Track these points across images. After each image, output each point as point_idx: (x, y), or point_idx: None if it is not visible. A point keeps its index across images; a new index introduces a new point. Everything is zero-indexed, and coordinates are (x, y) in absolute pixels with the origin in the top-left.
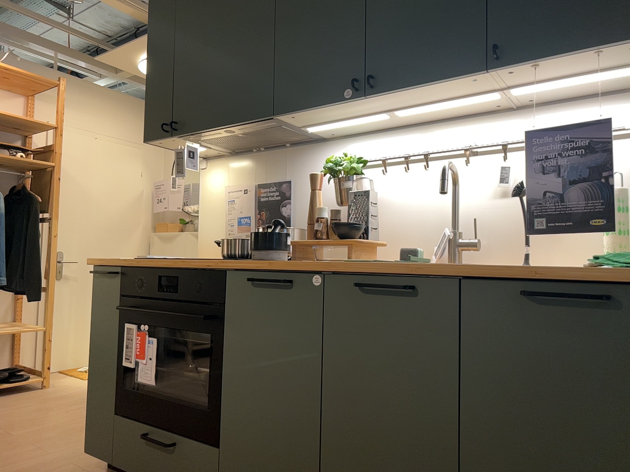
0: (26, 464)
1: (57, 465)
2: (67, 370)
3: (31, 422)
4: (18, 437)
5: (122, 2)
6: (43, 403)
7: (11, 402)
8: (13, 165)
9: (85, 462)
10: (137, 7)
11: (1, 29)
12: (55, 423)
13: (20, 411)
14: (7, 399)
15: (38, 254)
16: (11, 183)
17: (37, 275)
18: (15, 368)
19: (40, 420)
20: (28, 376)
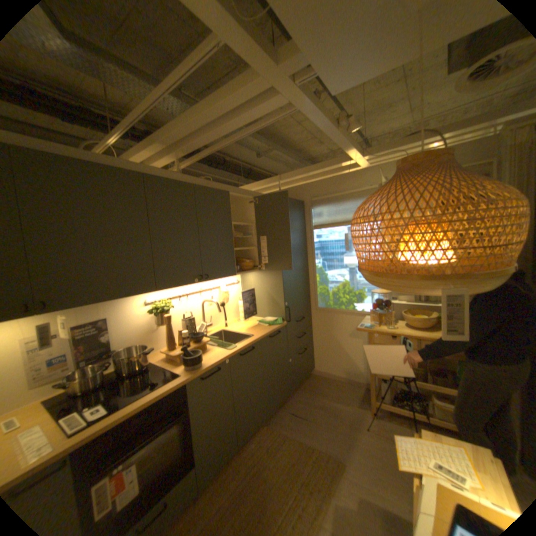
0: None
1: None
2: None
3: None
4: None
5: None
6: None
7: None
8: None
9: None
10: None
11: None
12: None
13: None
14: None
15: None
16: None
17: None
18: None
19: None
20: None
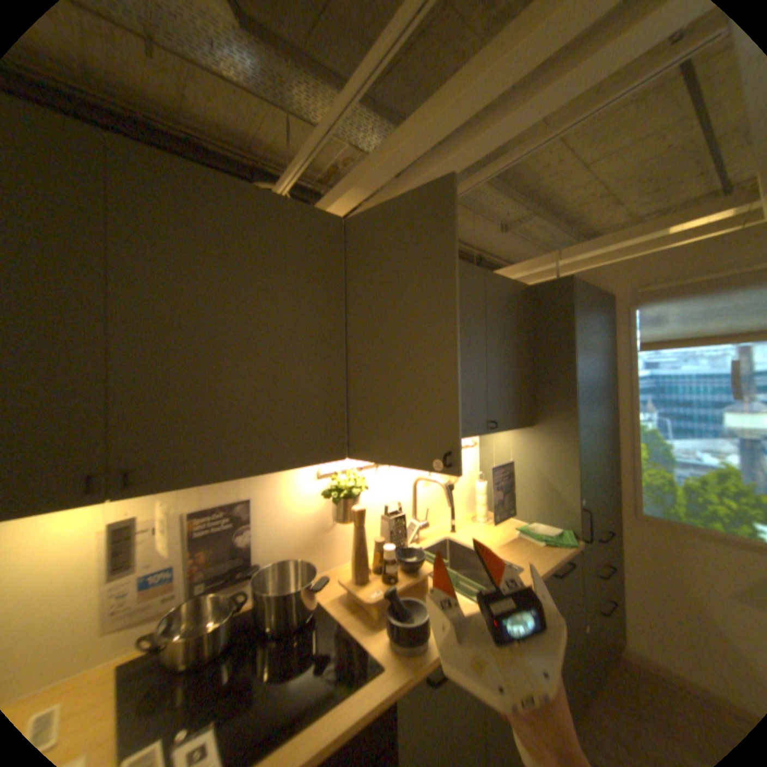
0: None
1: None
2: None
3: None
4: None
5: None
6: None
7: None
8: None
9: None
10: None
11: None
12: None
13: None
14: None
15: None
16: None
17: None
18: None
19: None
20: None
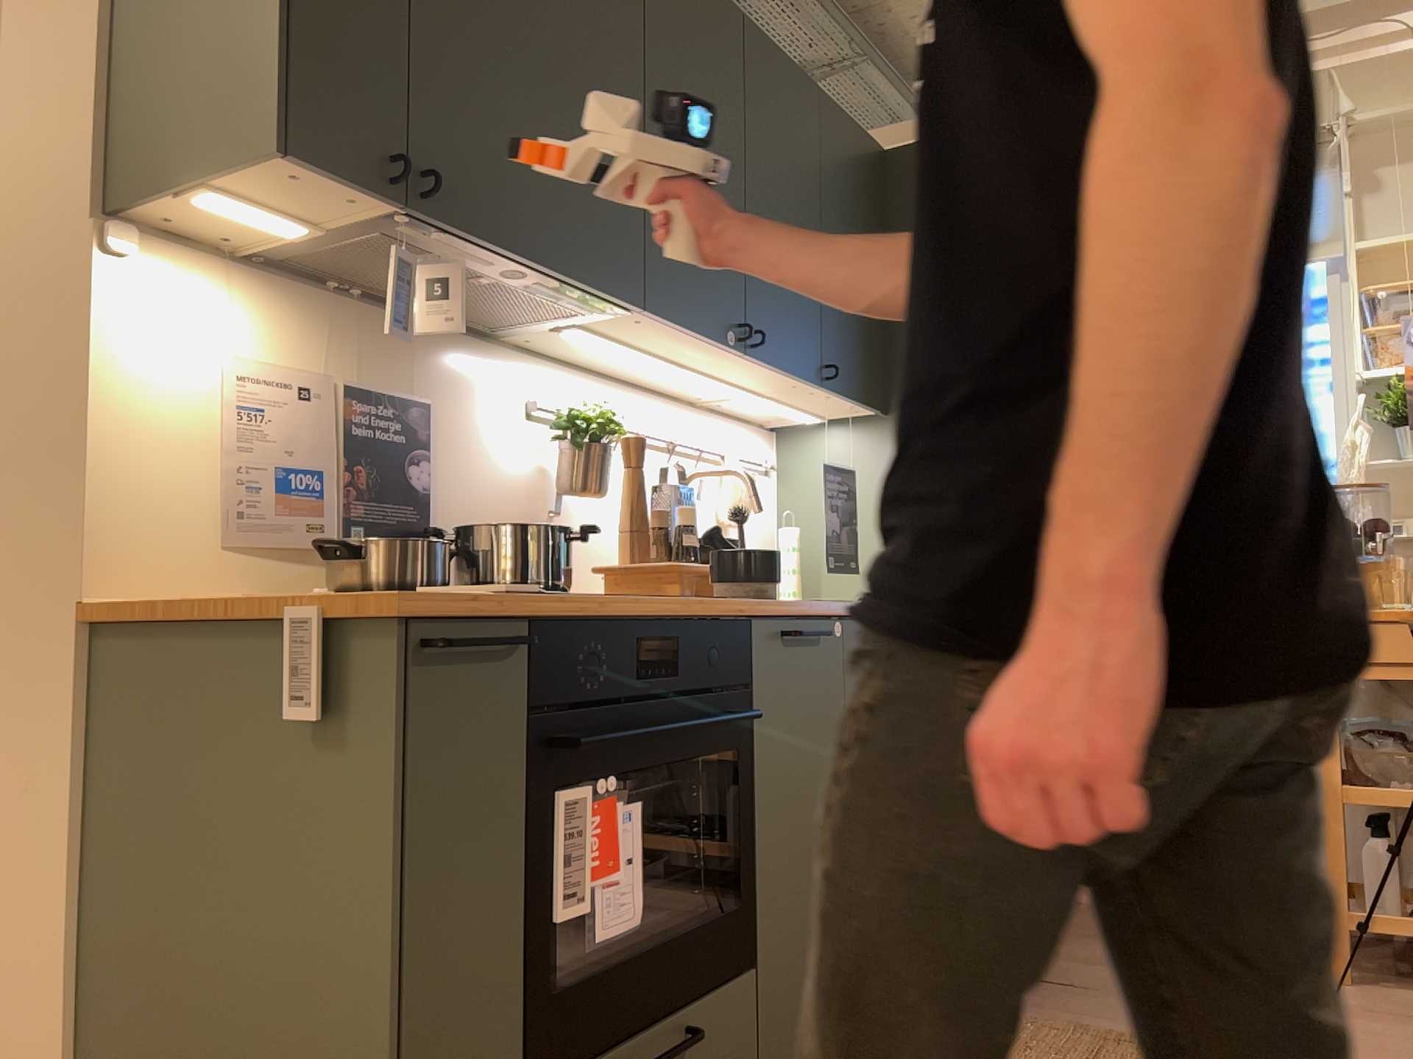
0: None
1: None
2: None
3: None
4: None
5: None
6: None
7: None
8: None
9: None
10: None
11: None
12: None
13: None
14: None
15: None
16: None
17: None
18: None
19: None
20: None
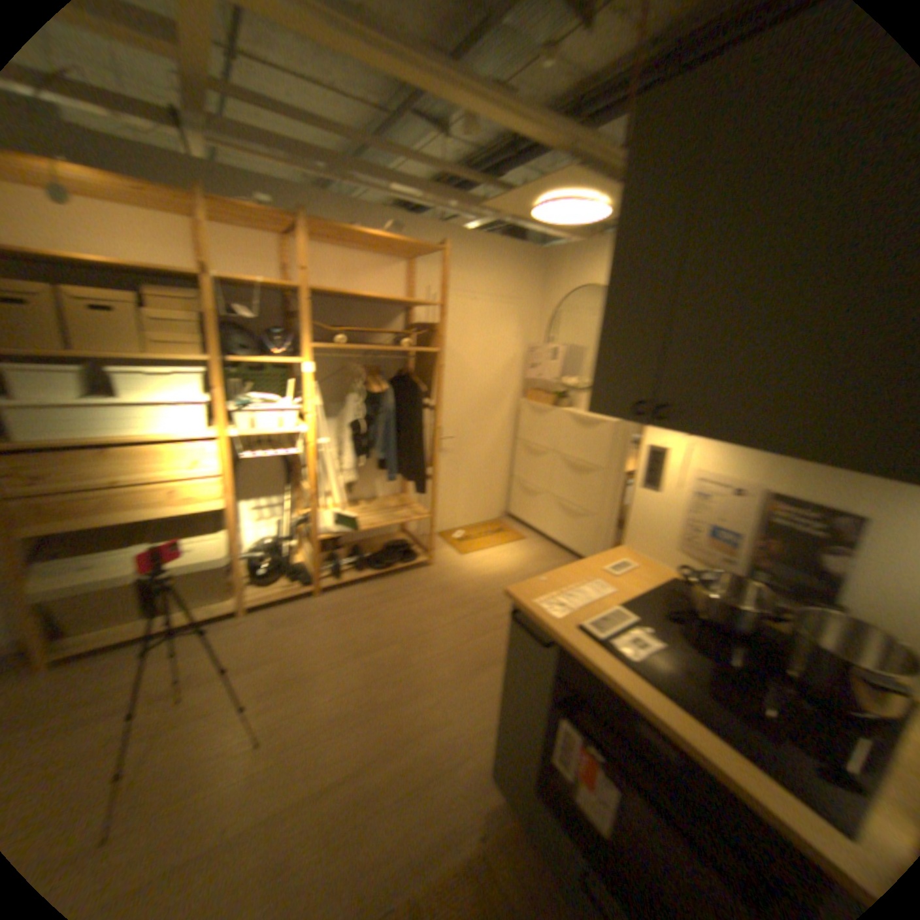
0: (430, 741)
1: (459, 755)
2: (443, 535)
3: (424, 639)
4: (416, 669)
5: (529, 120)
6: (431, 599)
7: (404, 590)
8: (395, 350)
9: (485, 758)
10: (547, 124)
11: (375, 176)
12: (446, 647)
13: (413, 612)
14: (401, 582)
15: (421, 450)
16: (392, 362)
17: (421, 470)
18: (404, 544)
19: (432, 637)
20: (414, 551)
